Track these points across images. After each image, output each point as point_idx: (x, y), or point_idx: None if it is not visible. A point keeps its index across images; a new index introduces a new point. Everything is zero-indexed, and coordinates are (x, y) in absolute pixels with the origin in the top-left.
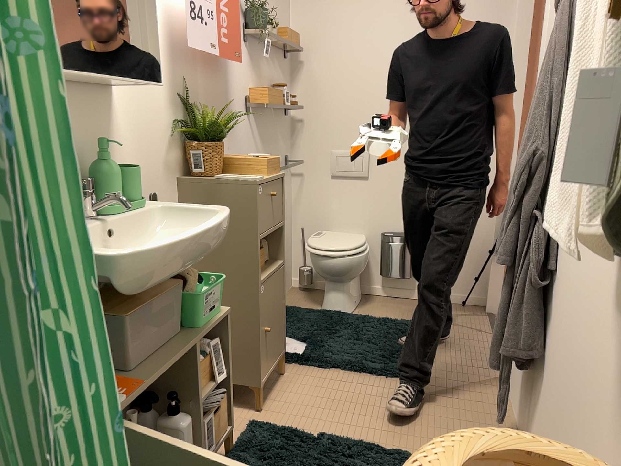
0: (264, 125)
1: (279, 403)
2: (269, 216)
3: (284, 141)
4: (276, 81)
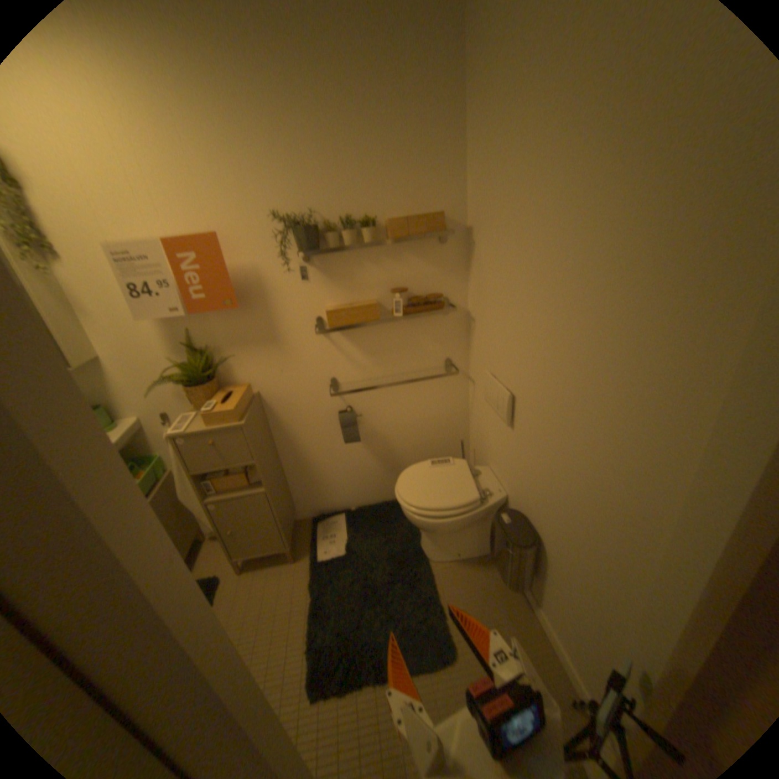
0: (369, 333)
1: (245, 582)
2: (208, 458)
3: (437, 341)
4: (404, 276)
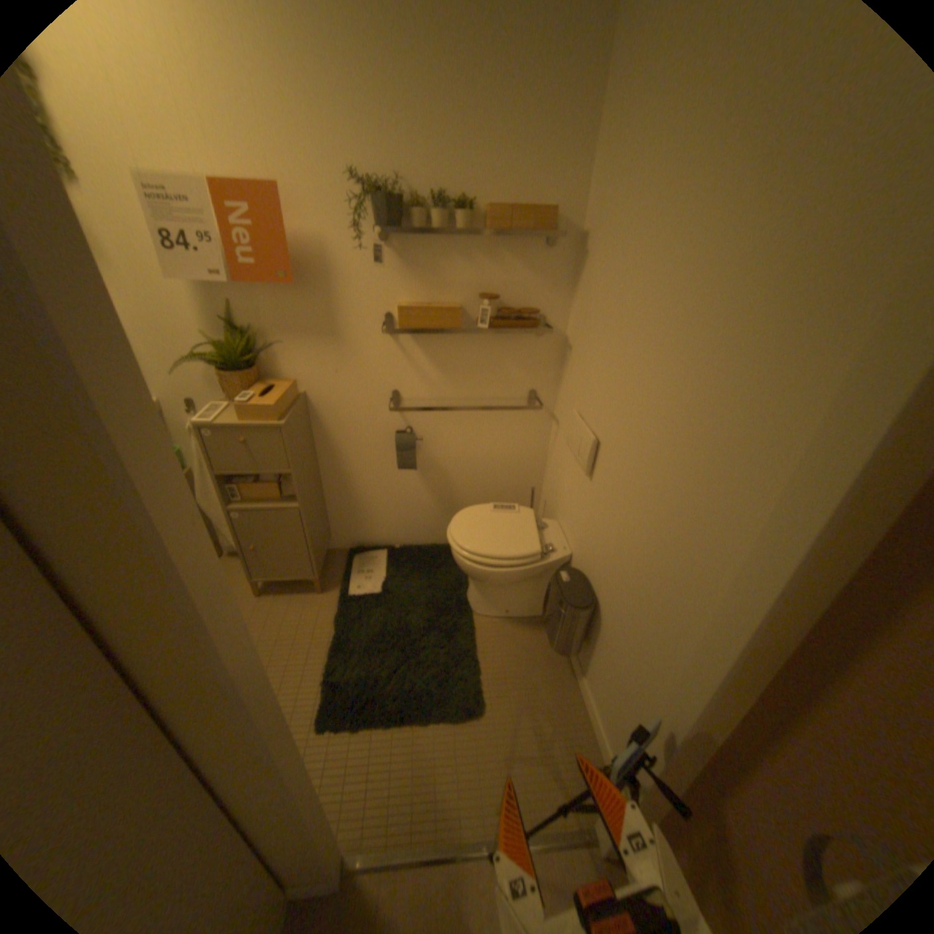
0: (446, 345)
1: (265, 607)
2: (238, 460)
3: (524, 368)
4: (498, 282)
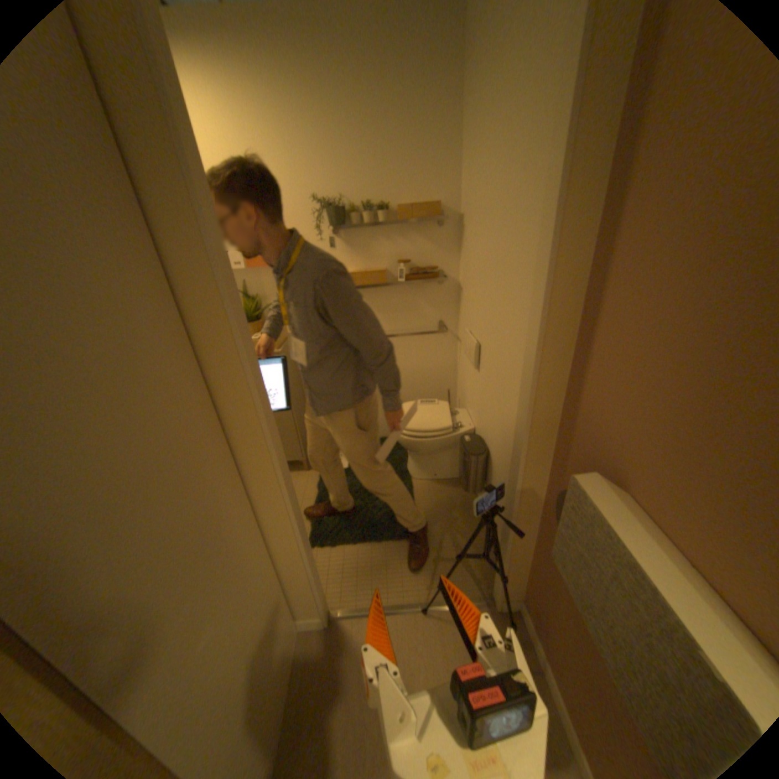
0: (380, 295)
1: None
2: None
3: (433, 306)
4: (409, 251)
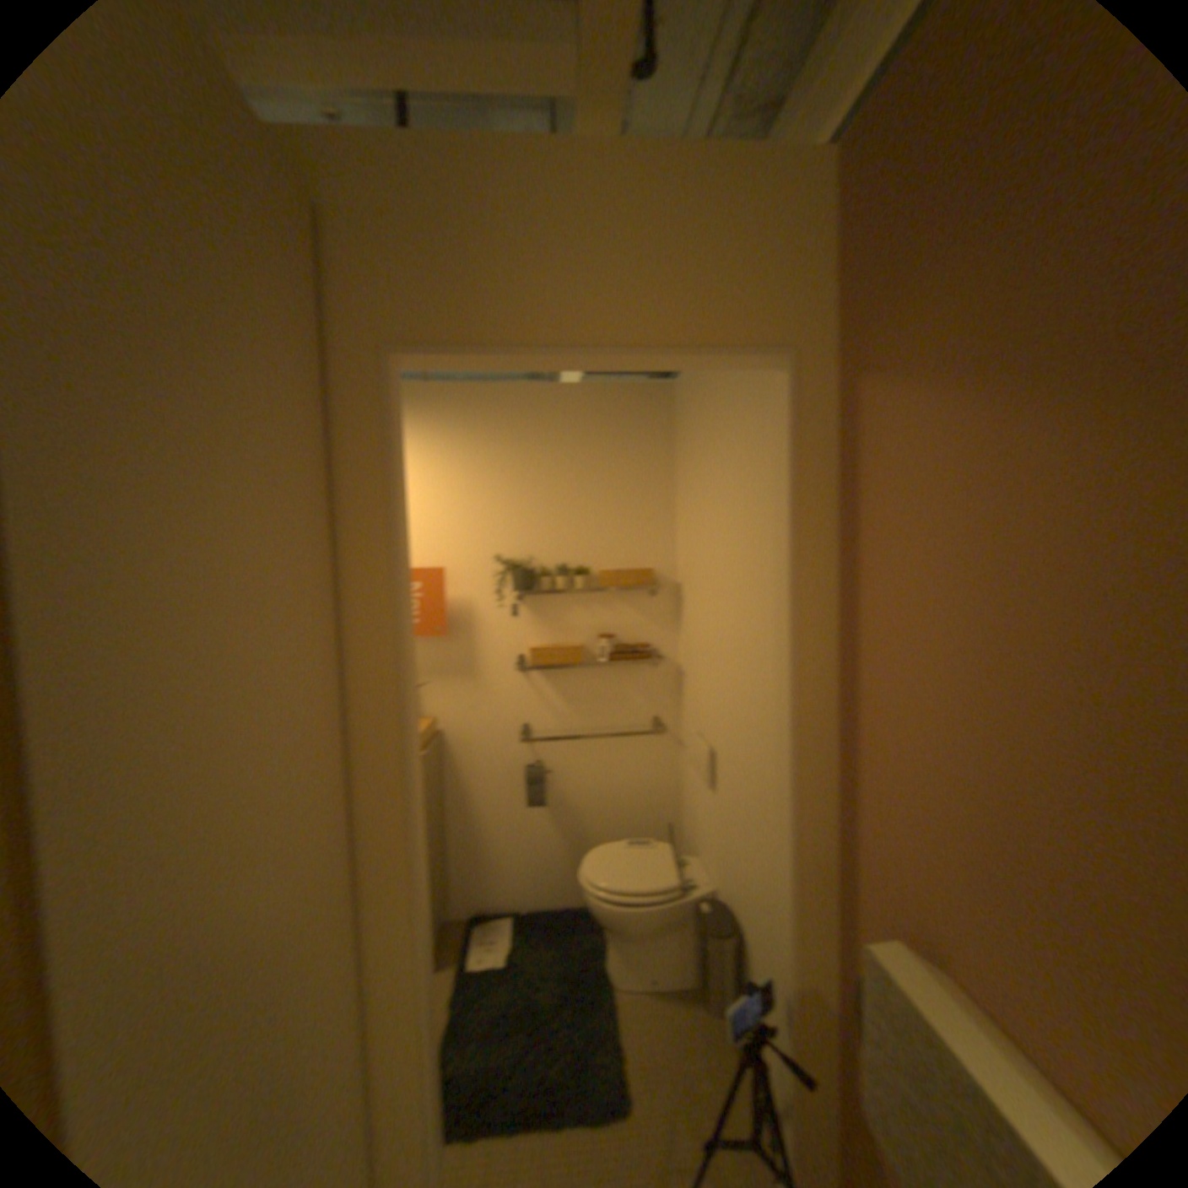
0: (569, 679)
1: None
2: None
3: (643, 696)
4: (611, 625)
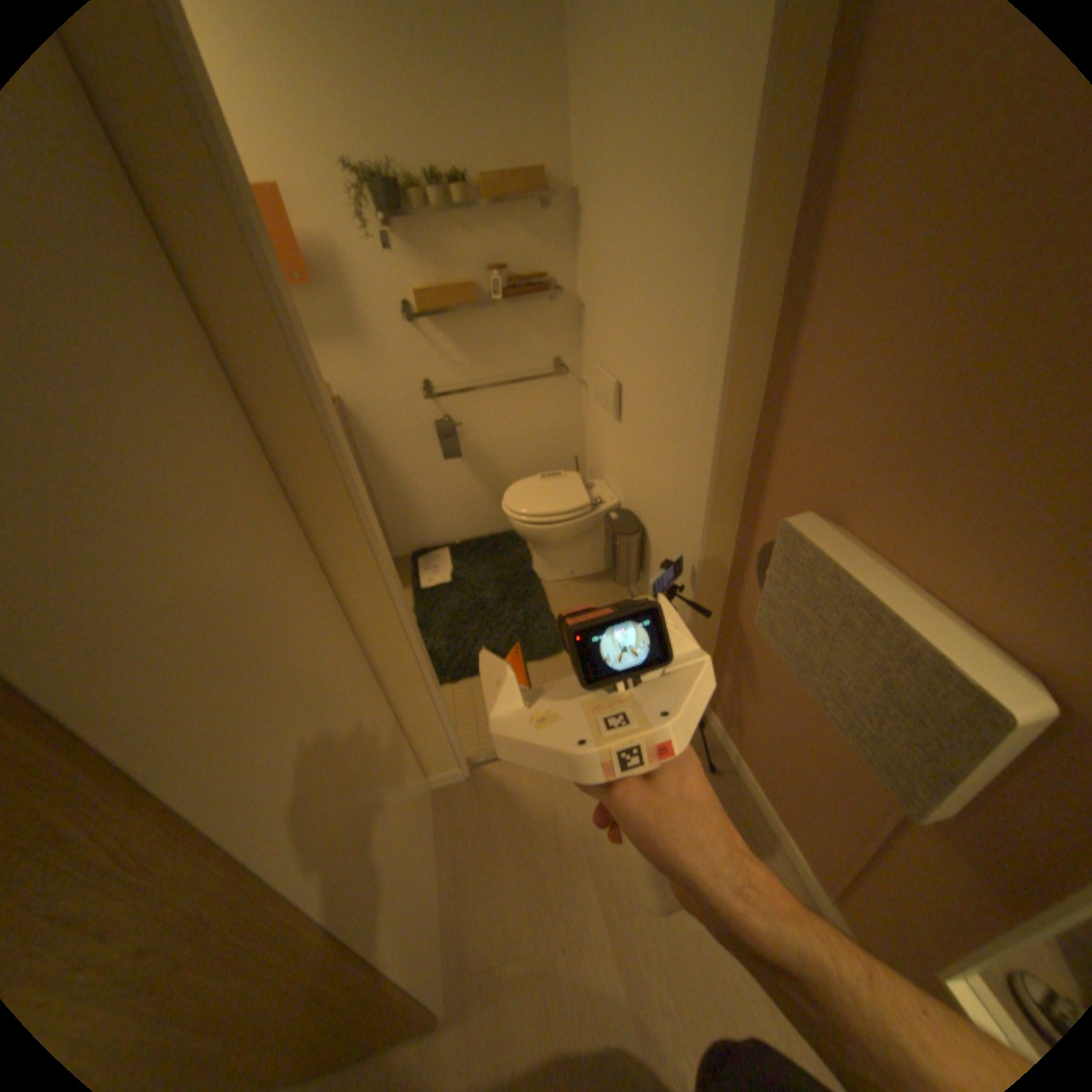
0: (465, 325)
1: None
2: None
3: (544, 336)
4: (502, 252)
